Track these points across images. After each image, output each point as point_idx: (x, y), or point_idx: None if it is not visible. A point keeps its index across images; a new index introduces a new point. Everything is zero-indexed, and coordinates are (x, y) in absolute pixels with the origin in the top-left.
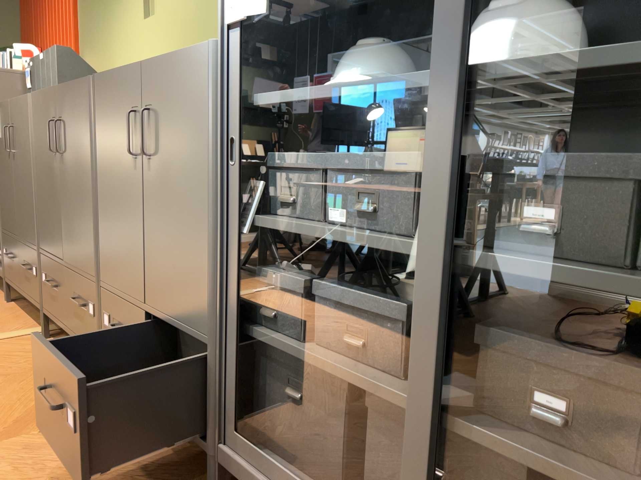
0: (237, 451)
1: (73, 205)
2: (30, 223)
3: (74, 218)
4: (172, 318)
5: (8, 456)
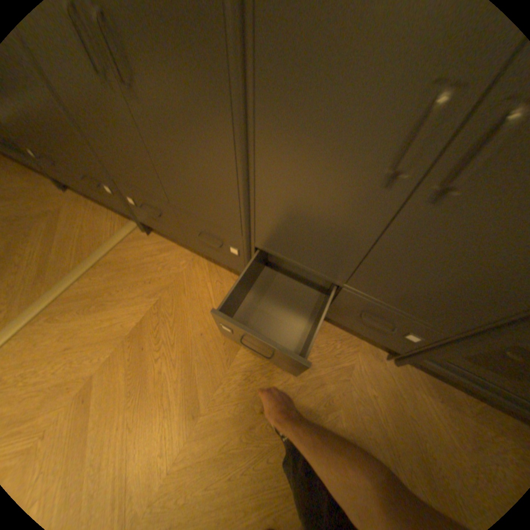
0: (441, 365)
1: (184, 163)
2: (71, 143)
3: (188, 176)
4: (396, 308)
5: (249, 363)
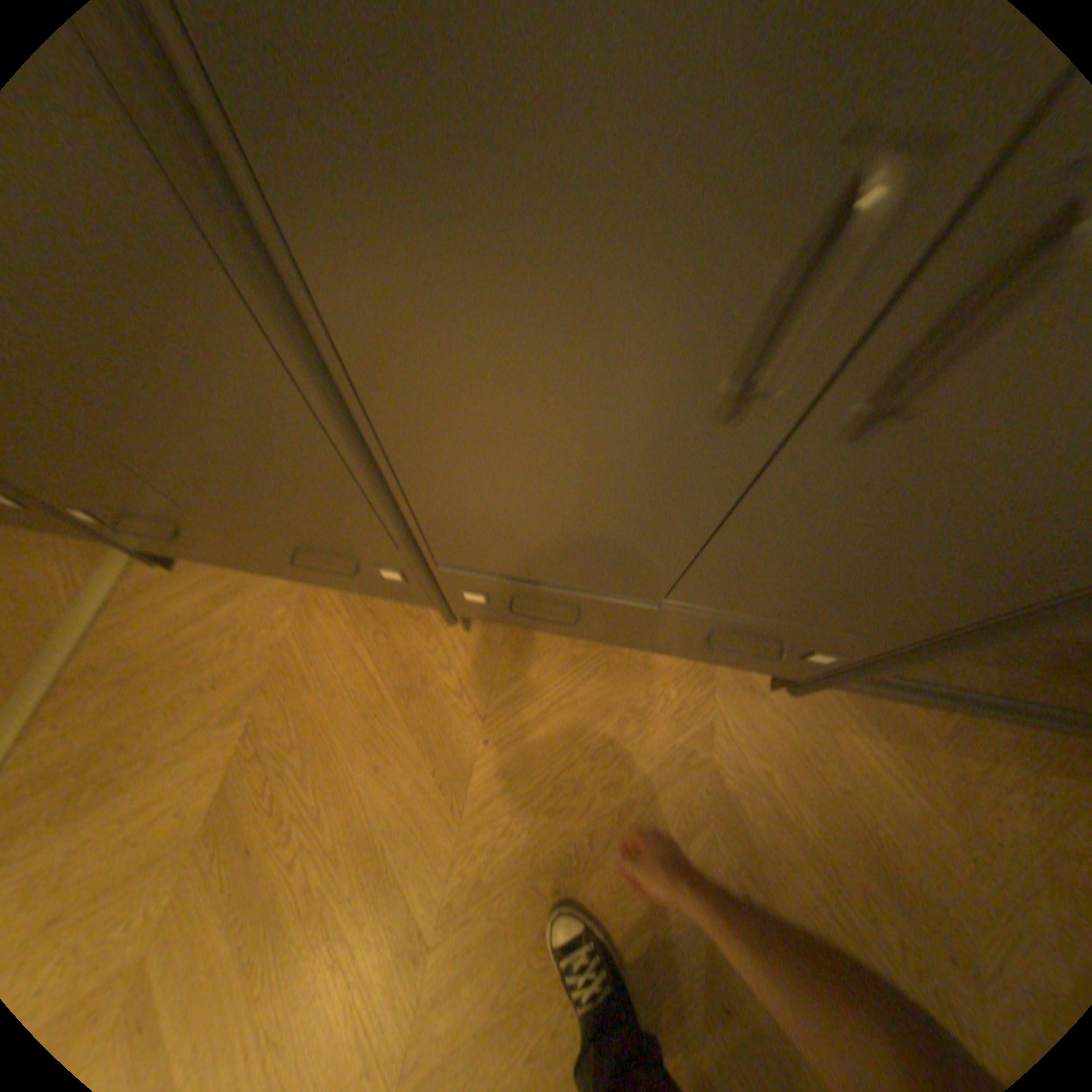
0: (879, 684)
1: (168, 426)
2: None
3: (196, 452)
4: (781, 622)
5: (502, 797)
